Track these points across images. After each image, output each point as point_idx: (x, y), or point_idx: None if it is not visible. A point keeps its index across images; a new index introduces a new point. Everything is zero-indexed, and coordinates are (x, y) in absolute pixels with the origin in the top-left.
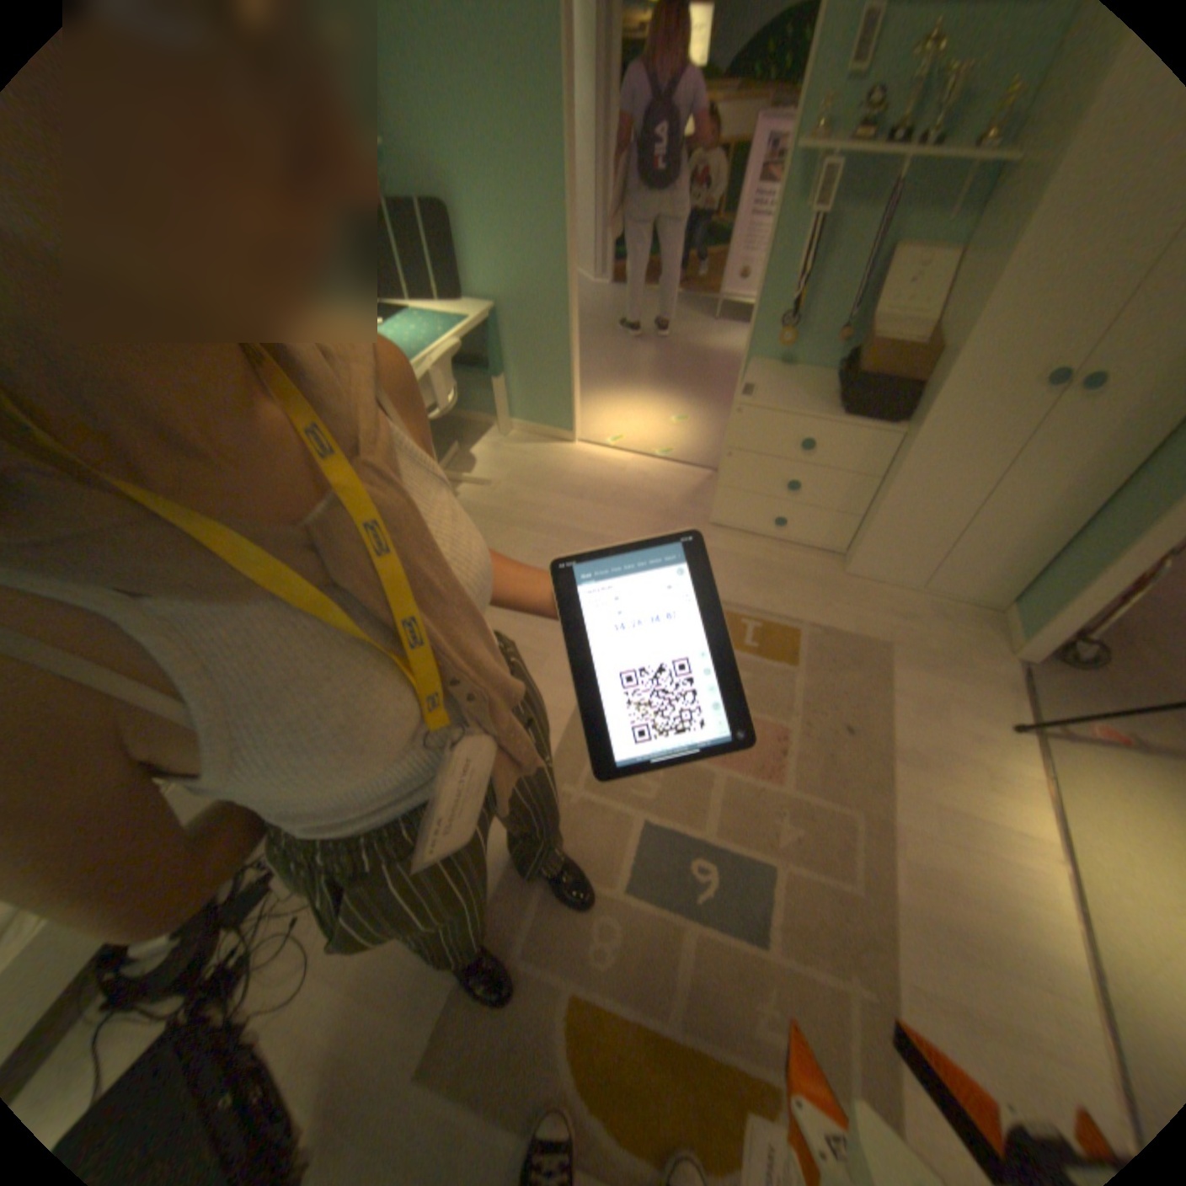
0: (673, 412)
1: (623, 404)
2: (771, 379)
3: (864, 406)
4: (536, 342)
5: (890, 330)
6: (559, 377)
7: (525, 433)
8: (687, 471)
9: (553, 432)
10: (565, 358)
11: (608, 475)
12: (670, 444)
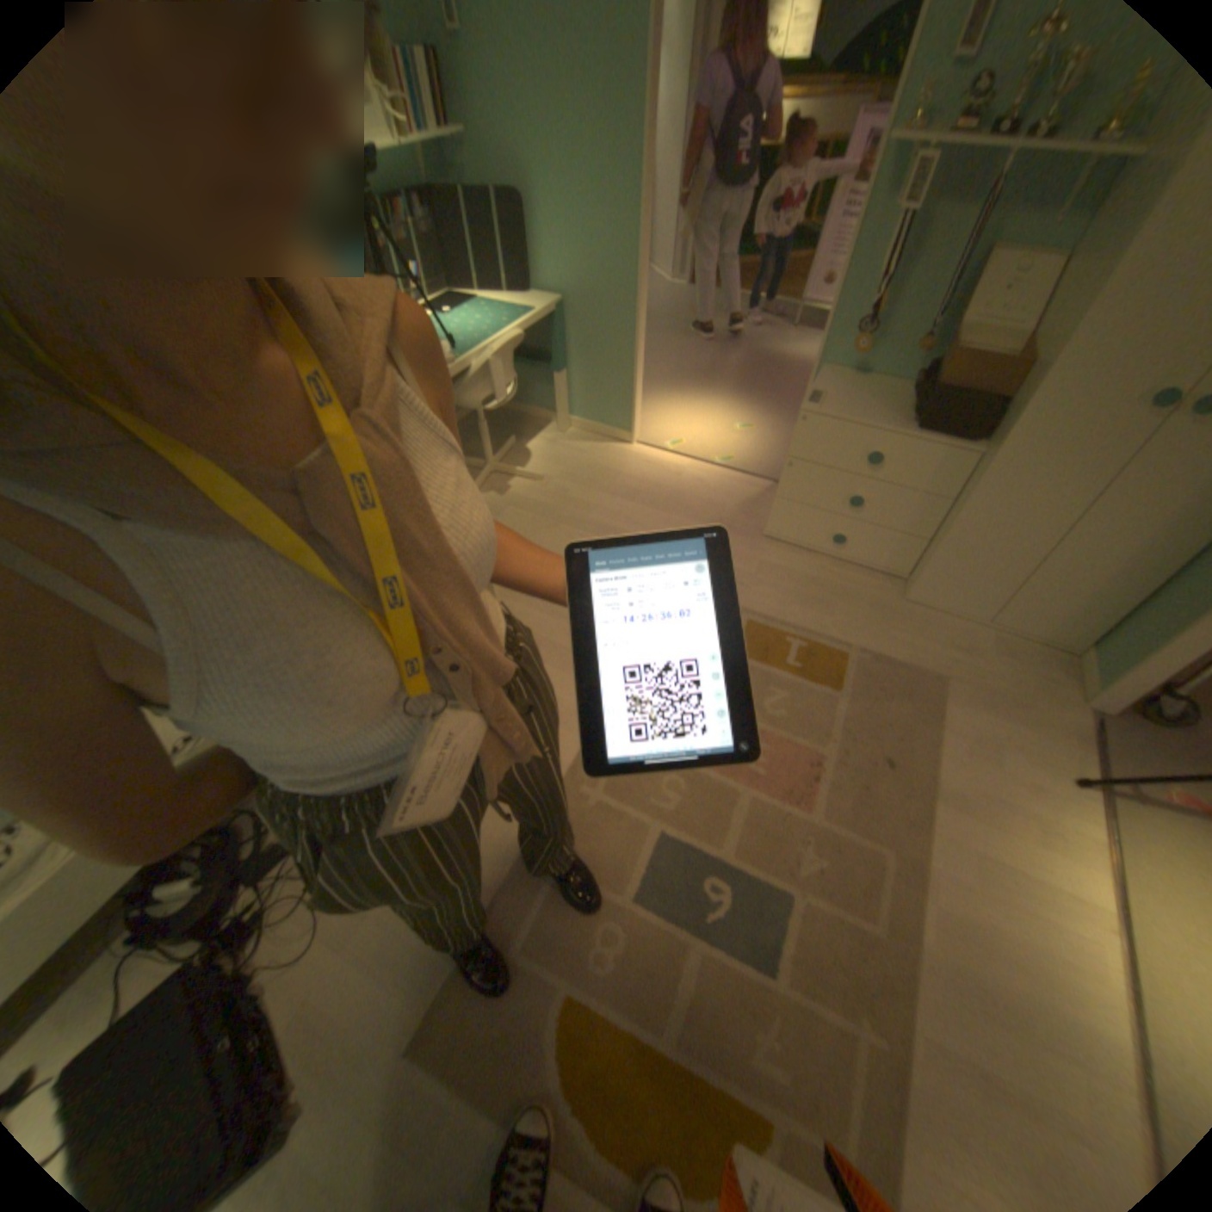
0: (738, 418)
1: (688, 406)
2: (843, 387)
3: (941, 420)
4: (601, 337)
5: (978, 340)
6: (622, 374)
7: (583, 430)
8: (747, 479)
9: (611, 431)
10: (630, 354)
11: (663, 478)
12: (732, 451)
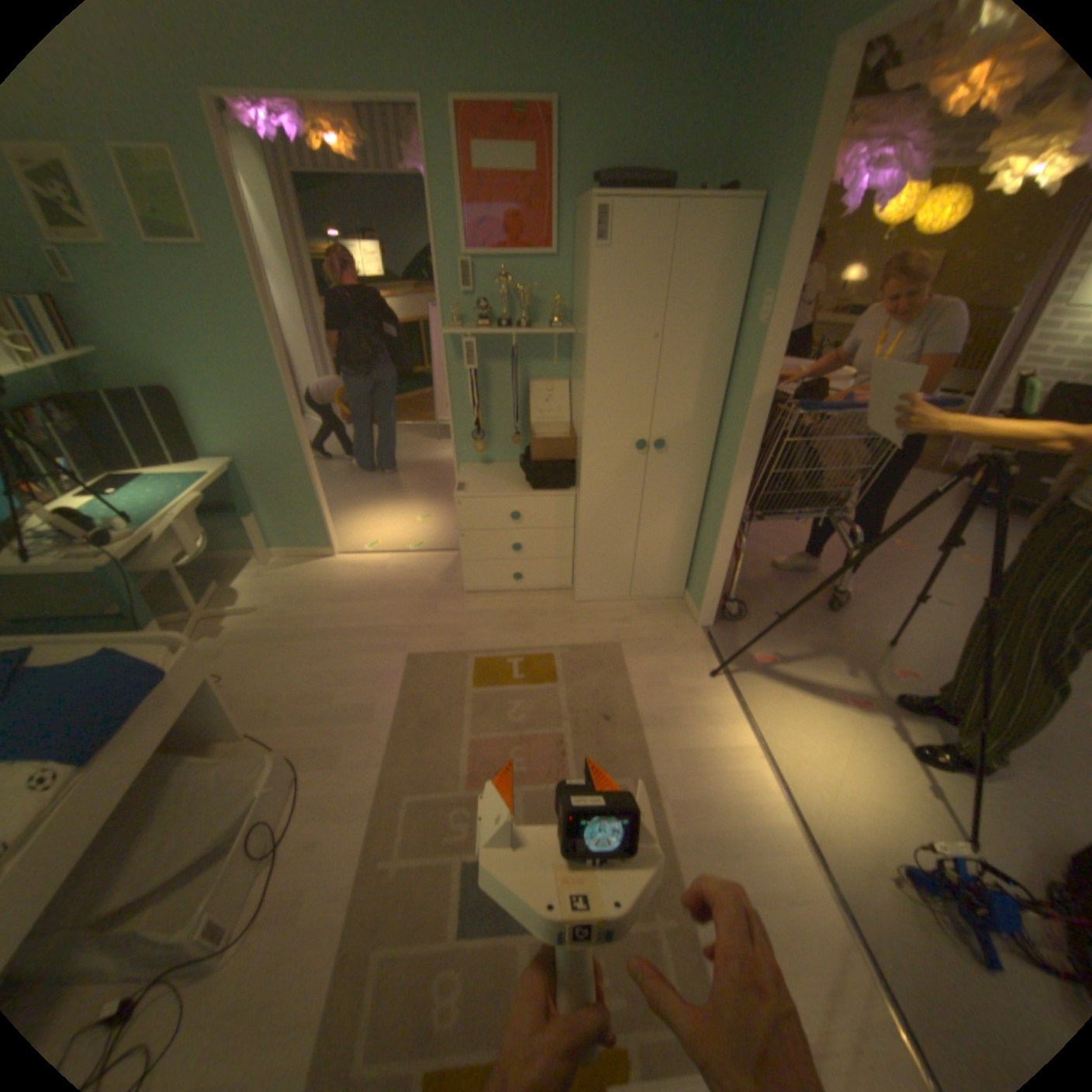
0: (418, 512)
1: (375, 514)
2: (478, 476)
3: (543, 482)
4: (280, 481)
5: (545, 431)
6: (308, 504)
7: (286, 557)
8: (440, 555)
9: (313, 550)
10: (310, 488)
11: (371, 574)
12: (421, 538)
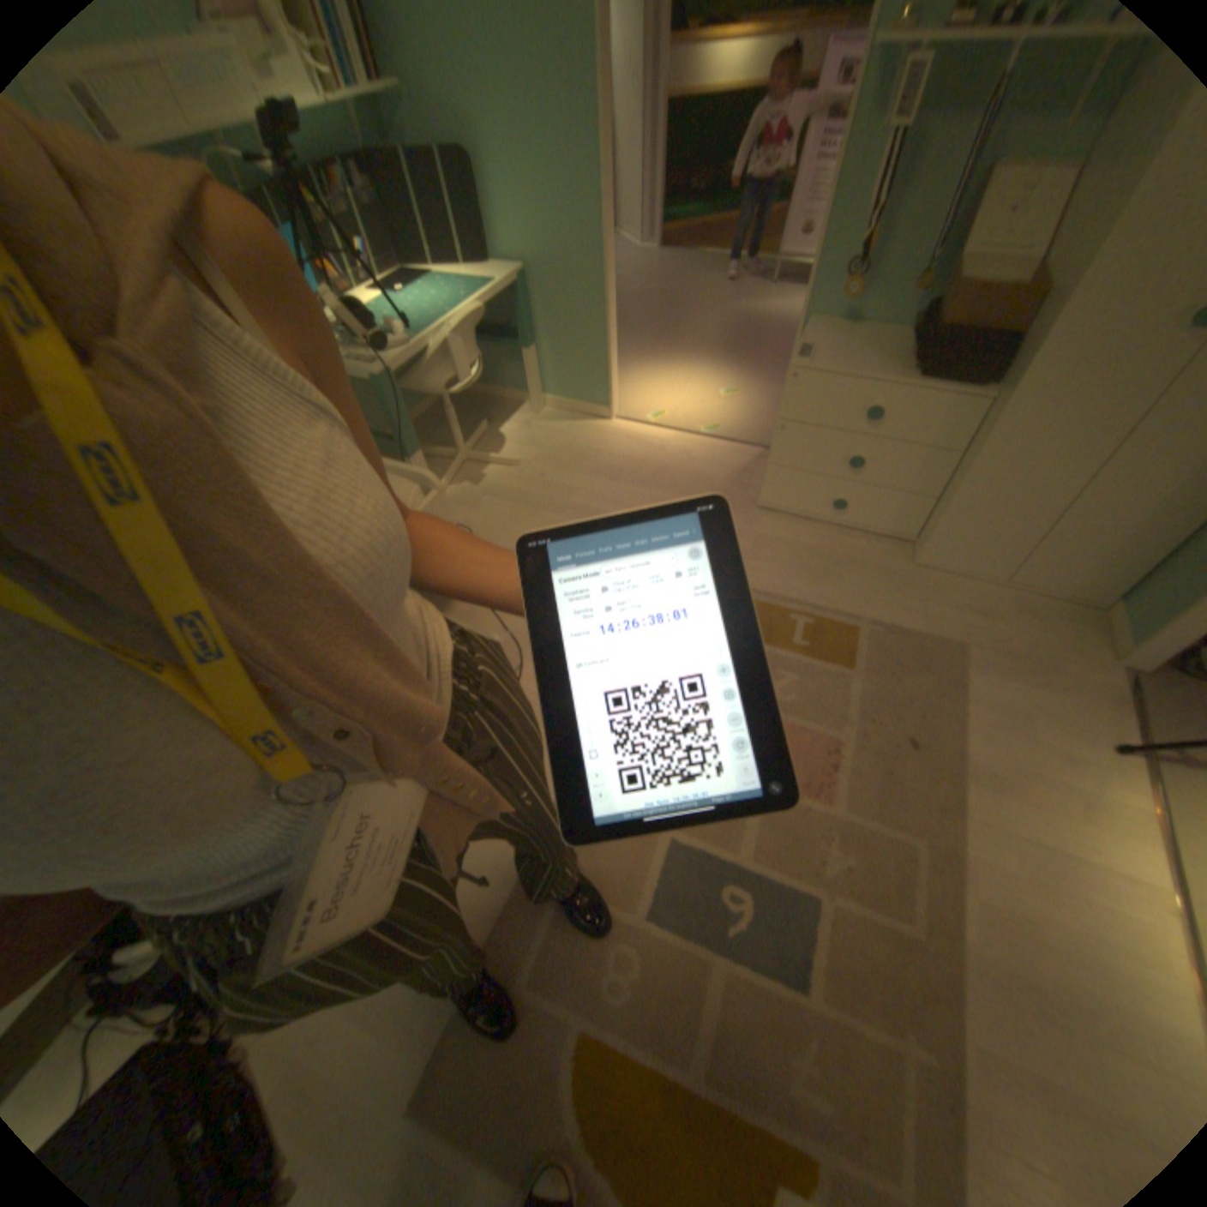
0: (722, 382)
1: (668, 374)
2: (834, 337)
3: (946, 365)
4: (569, 305)
5: (982, 272)
6: (595, 344)
7: (559, 408)
8: (736, 447)
9: (589, 406)
10: (601, 321)
11: (647, 452)
12: (718, 418)
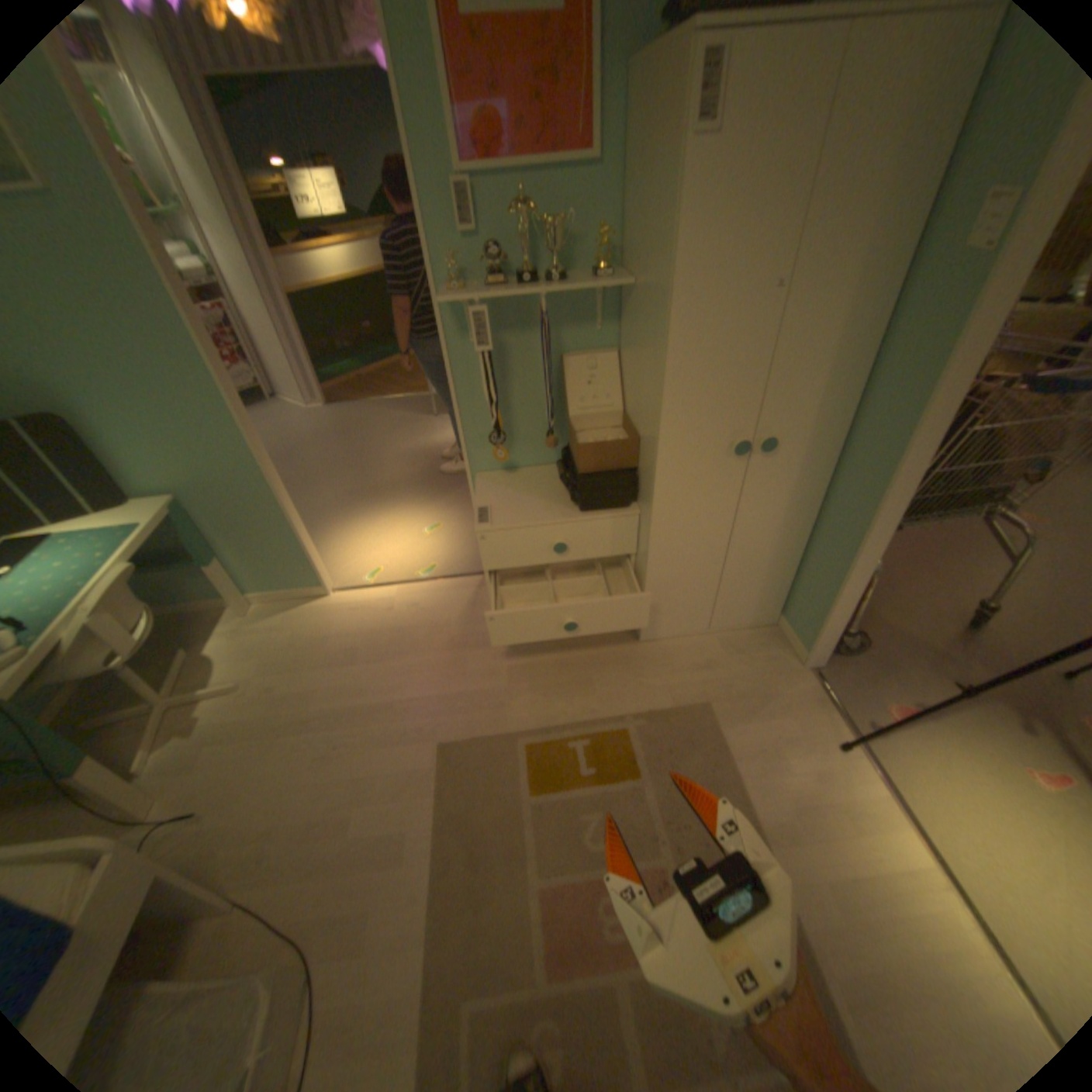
0: (424, 521)
1: (372, 529)
2: (502, 492)
3: (595, 501)
4: (242, 516)
5: (589, 426)
6: (285, 540)
7: (269, 603)
8: (459, 583)
9: (301, 592)
10: (284, 522)
11: (377, 619)
12: (432, 558)
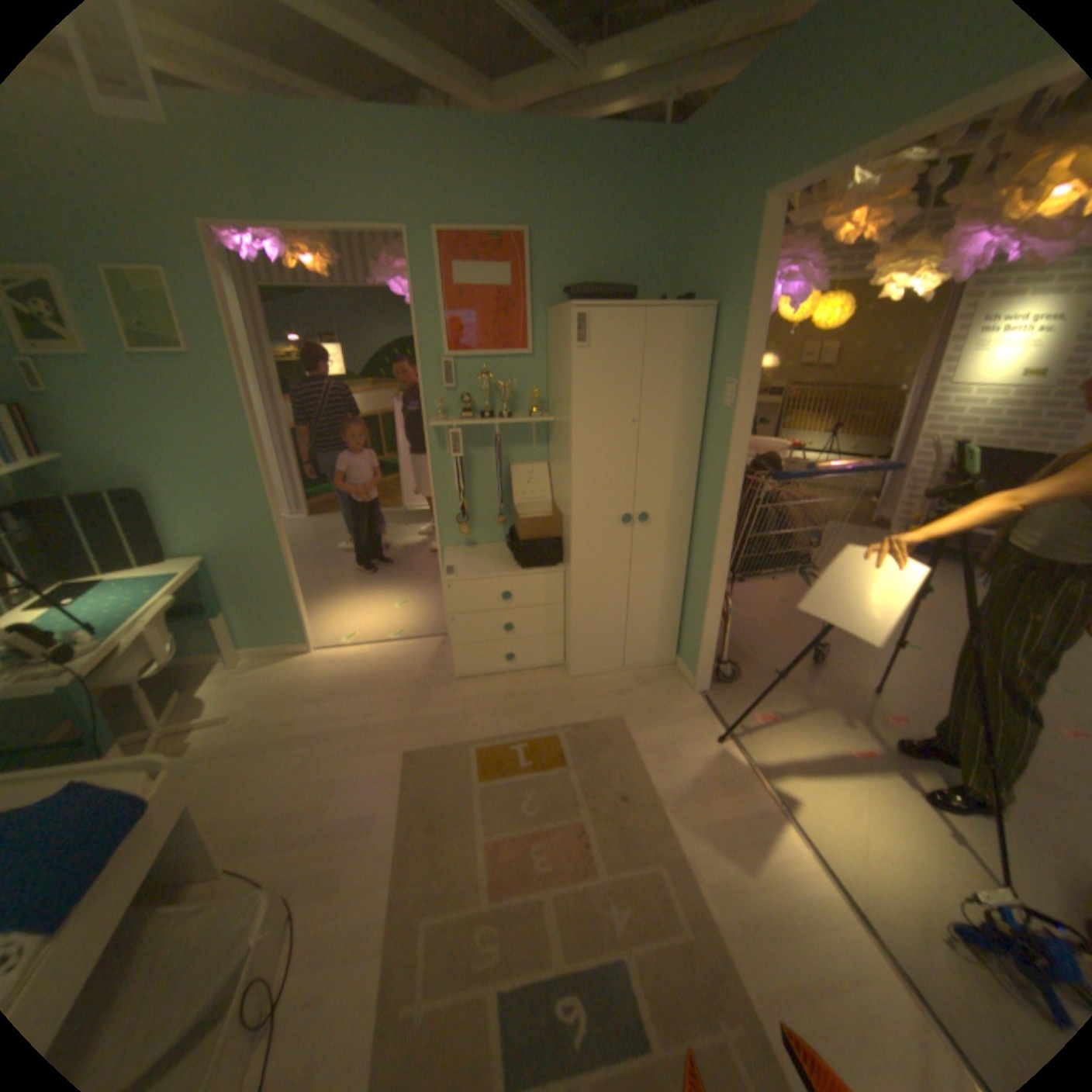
0: (395, 599)
1: (349, 605)
2: (465, 558)
3: (532, 560)
4: (254, 577)
5: (528, 511)
6: (284, 599)
7: (257, 658)
8: (424, 642)
9: (287, 648)
10: (287, 583)
11: (353, 668)
12: (401, 625)
